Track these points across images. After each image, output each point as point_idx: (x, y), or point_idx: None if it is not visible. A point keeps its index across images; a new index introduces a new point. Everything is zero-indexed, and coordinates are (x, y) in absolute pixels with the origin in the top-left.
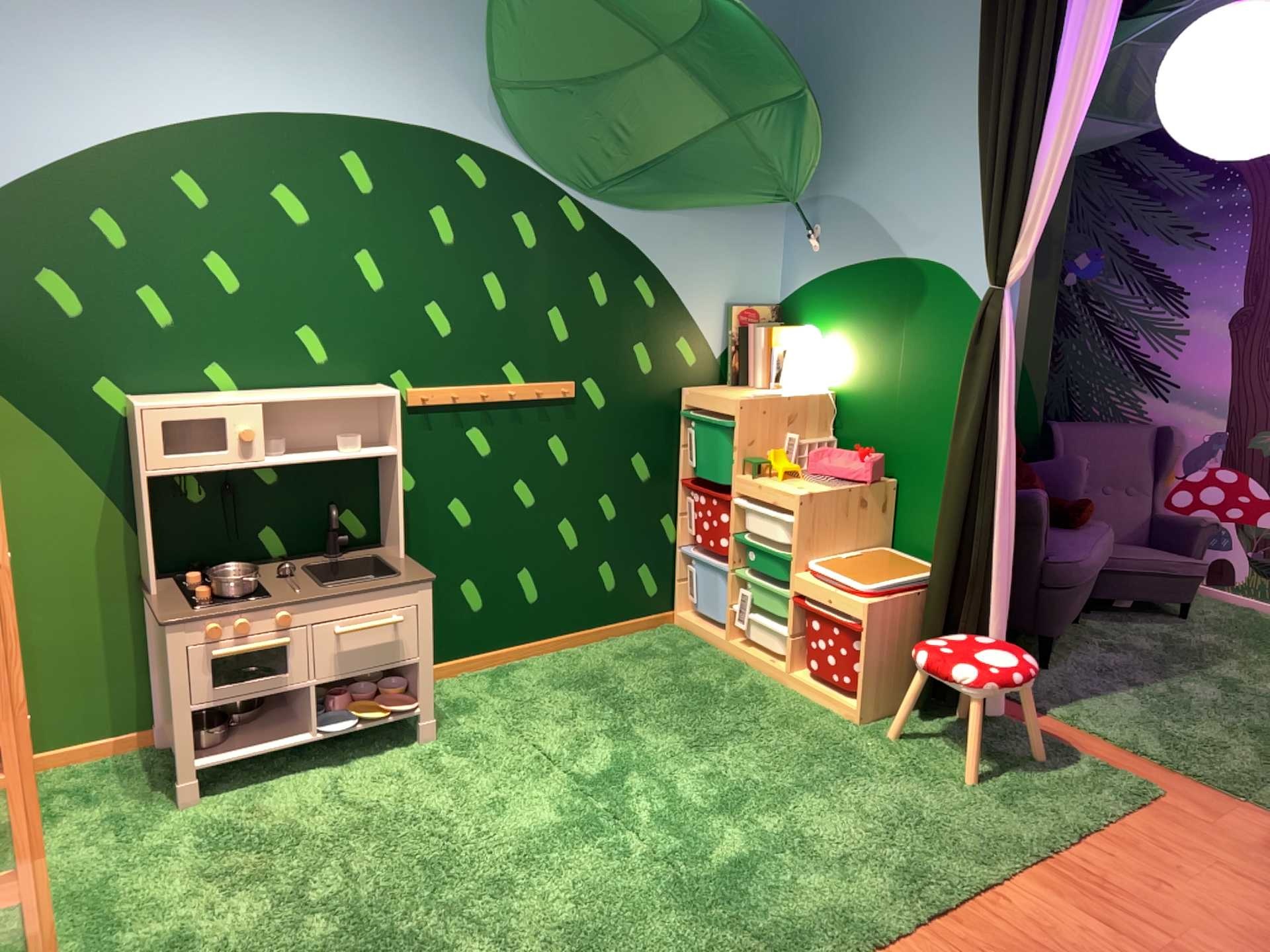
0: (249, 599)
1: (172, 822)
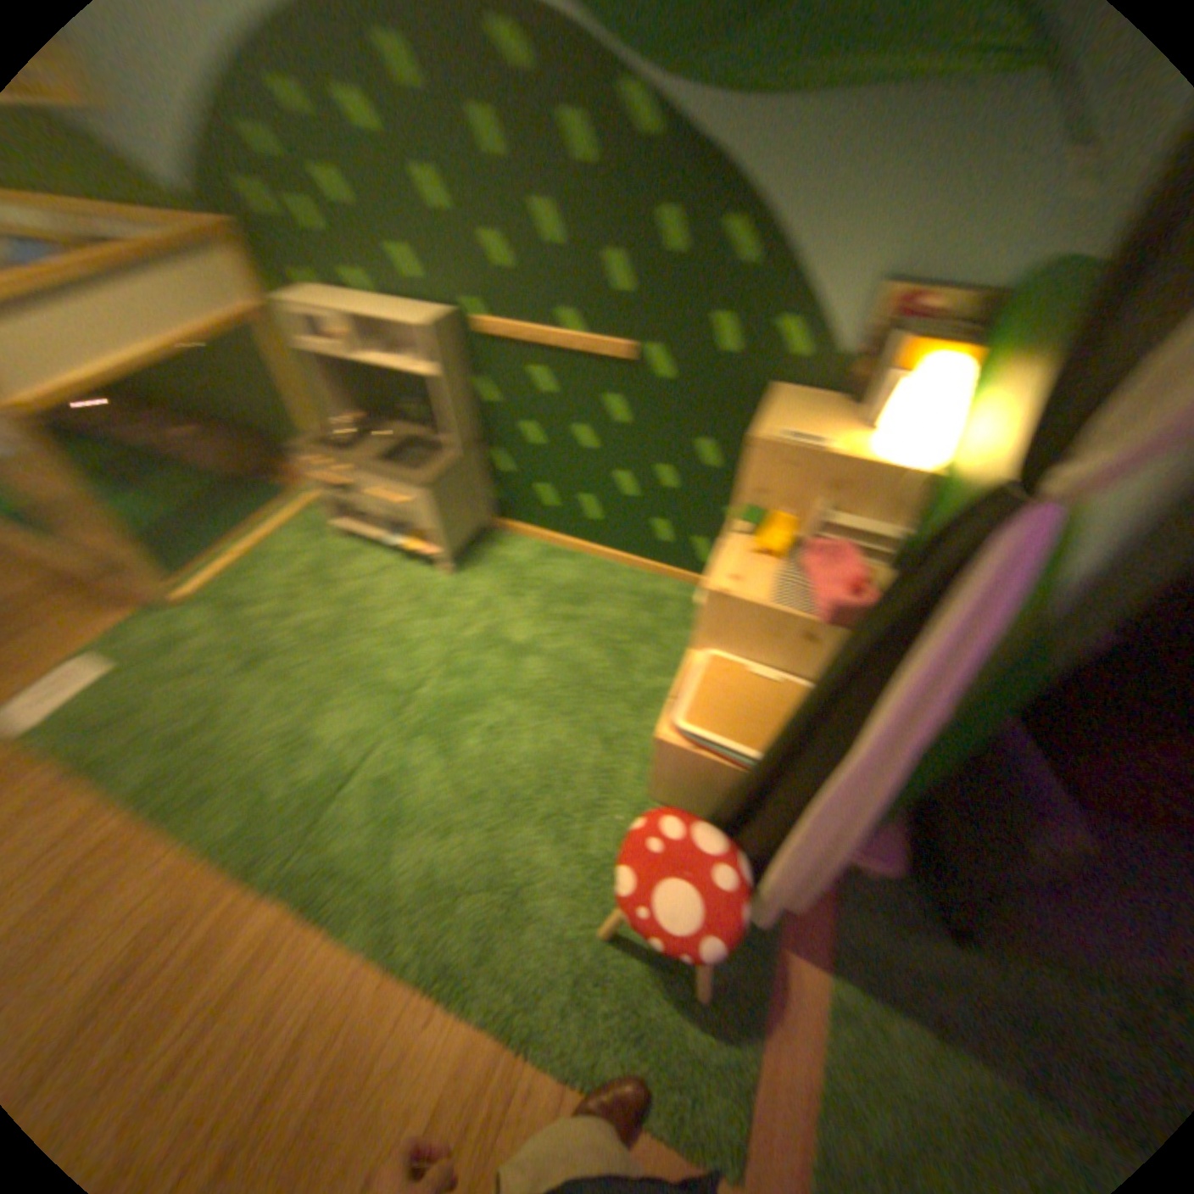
0: (335, 451)
1: (318, 545)
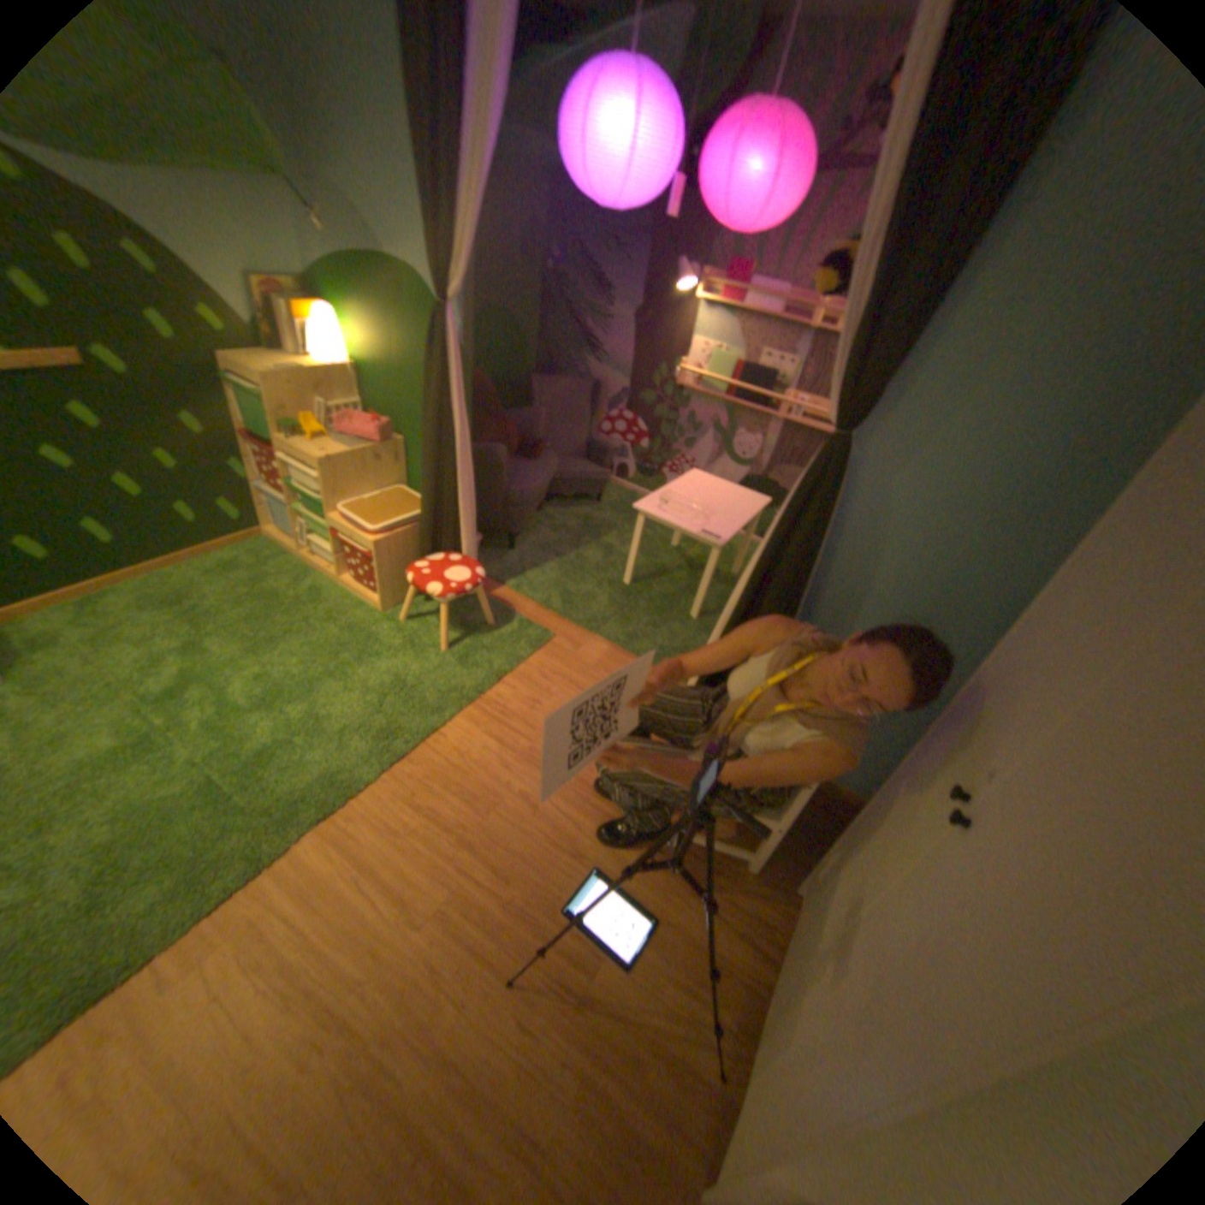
0: None
1: None
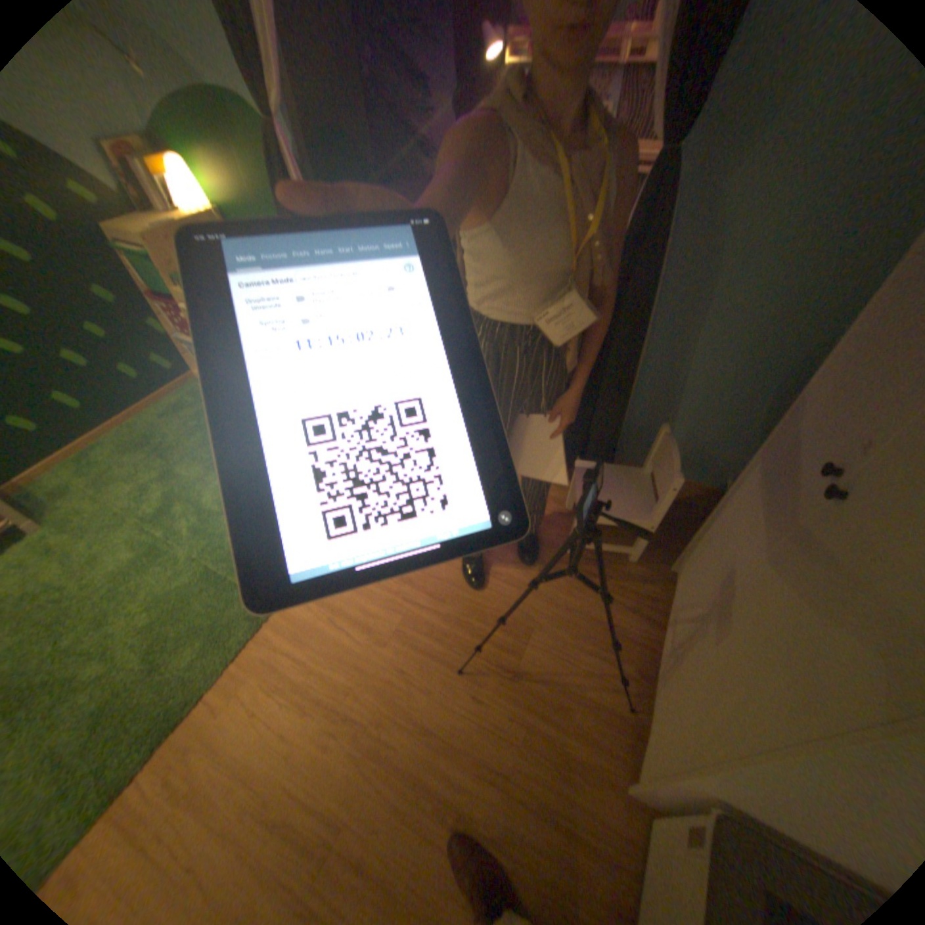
0: None
1: None
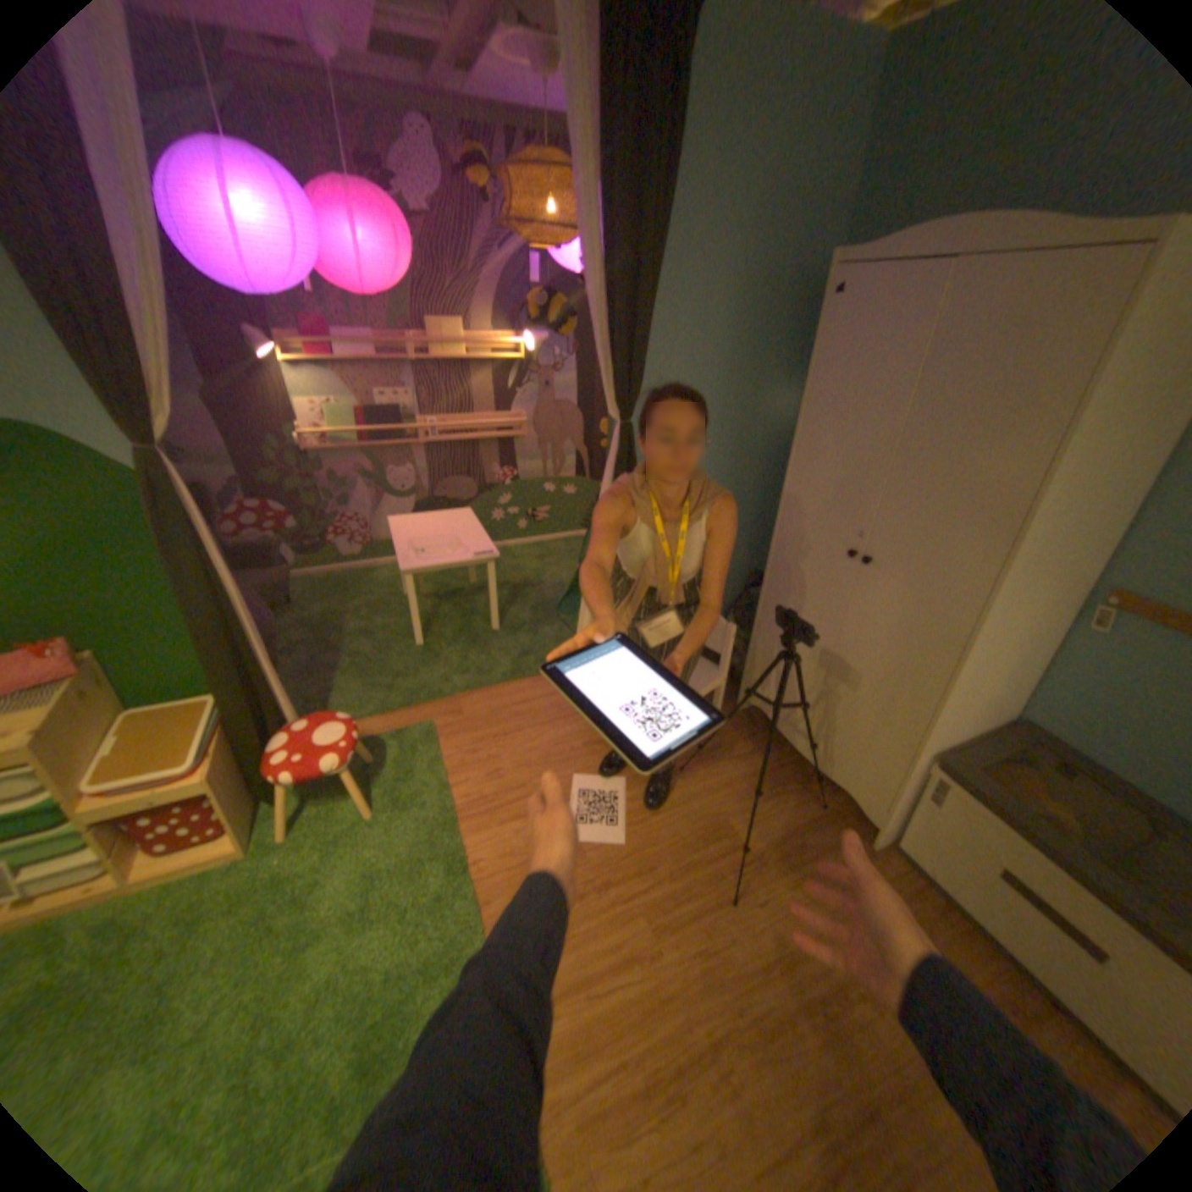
0: None
1: None
